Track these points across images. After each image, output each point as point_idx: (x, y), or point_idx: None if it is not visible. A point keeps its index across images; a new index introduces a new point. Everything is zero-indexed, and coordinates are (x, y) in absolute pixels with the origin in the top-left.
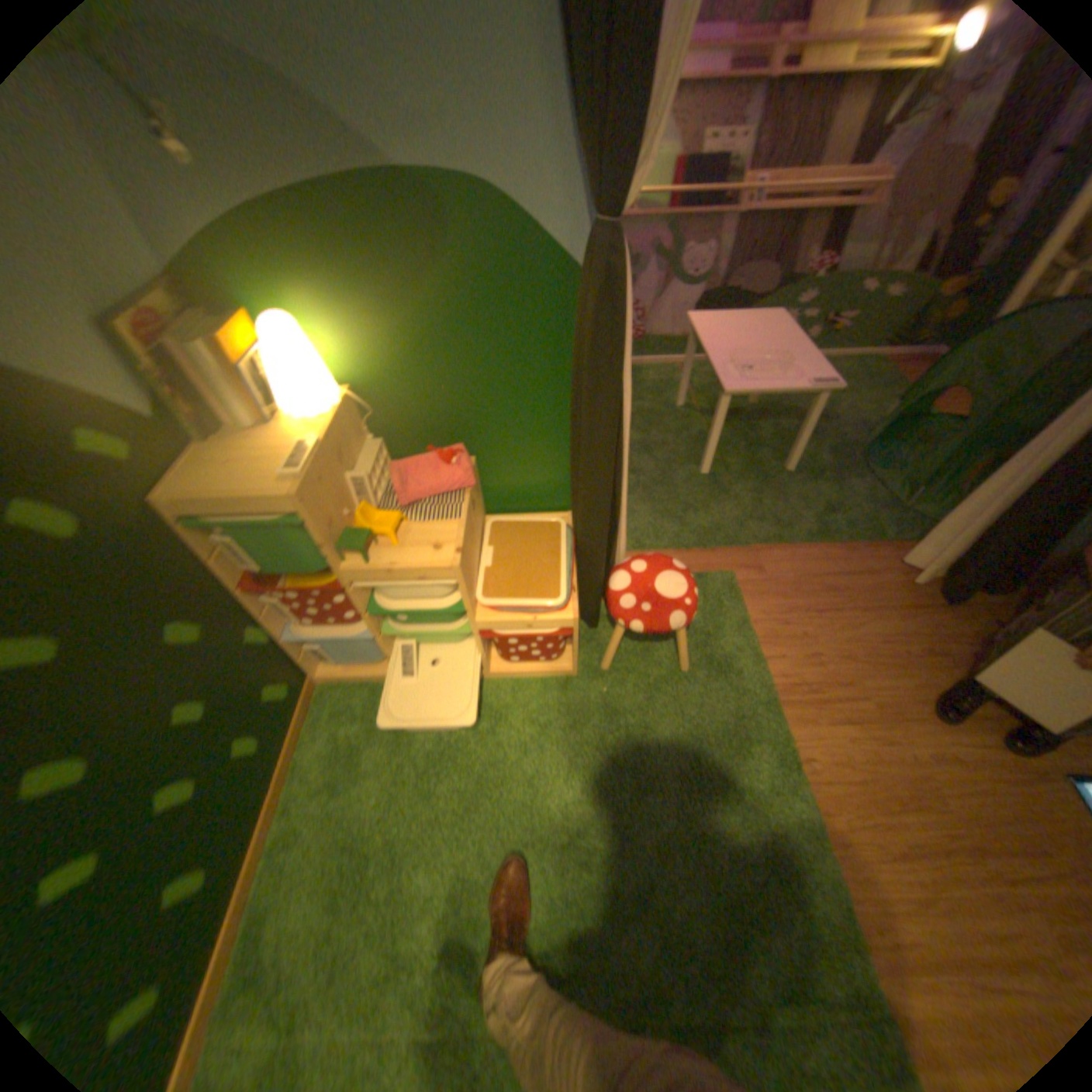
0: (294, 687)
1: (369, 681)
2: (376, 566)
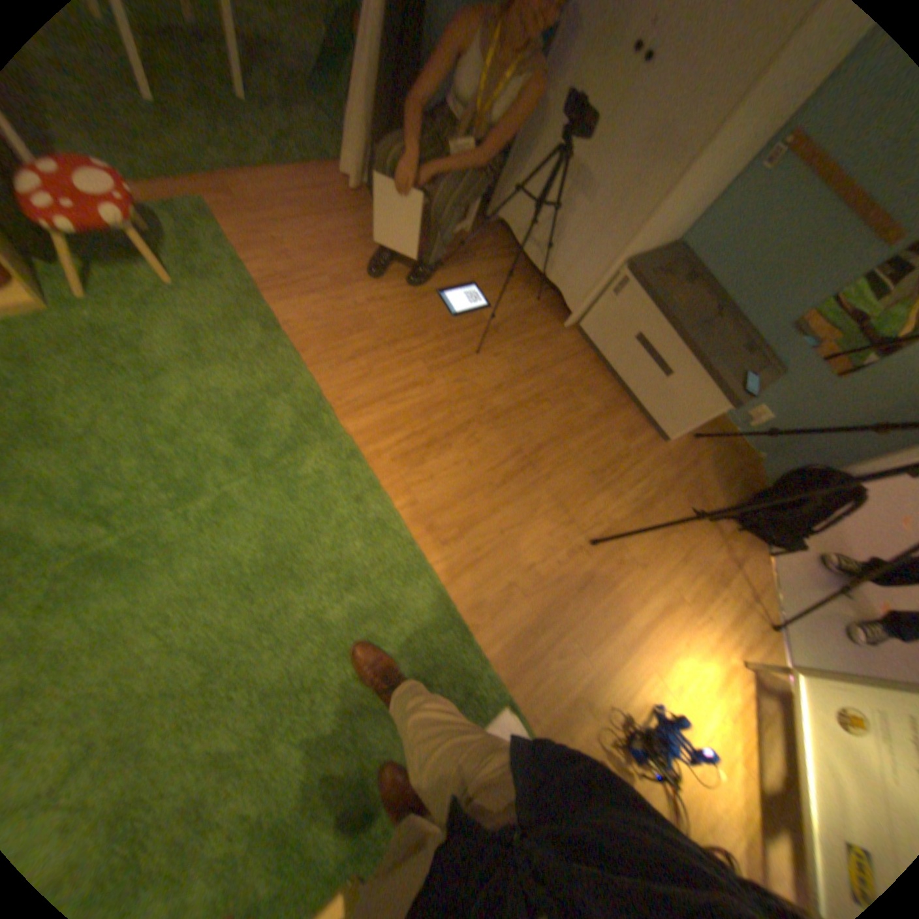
0: None
1: None
2: None
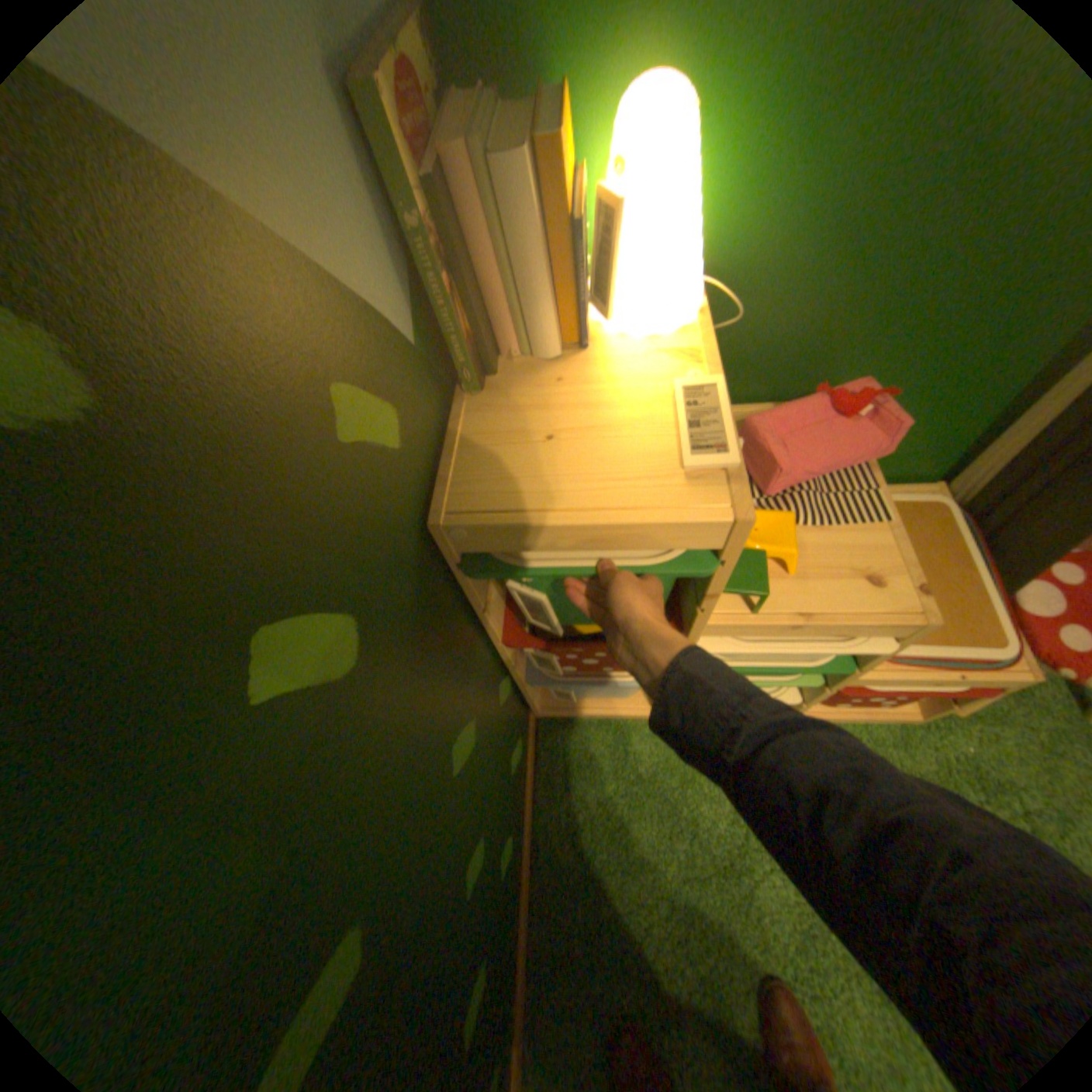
0: (524, 738)
1: (611, 720)
2: (772, 620)
